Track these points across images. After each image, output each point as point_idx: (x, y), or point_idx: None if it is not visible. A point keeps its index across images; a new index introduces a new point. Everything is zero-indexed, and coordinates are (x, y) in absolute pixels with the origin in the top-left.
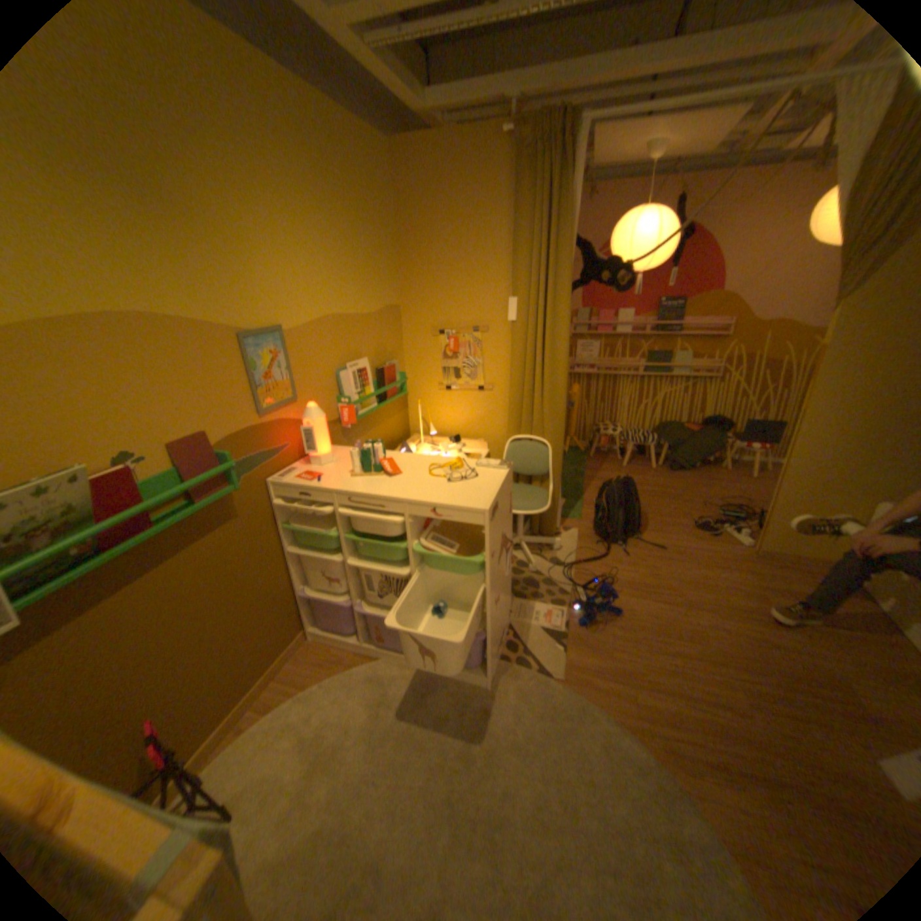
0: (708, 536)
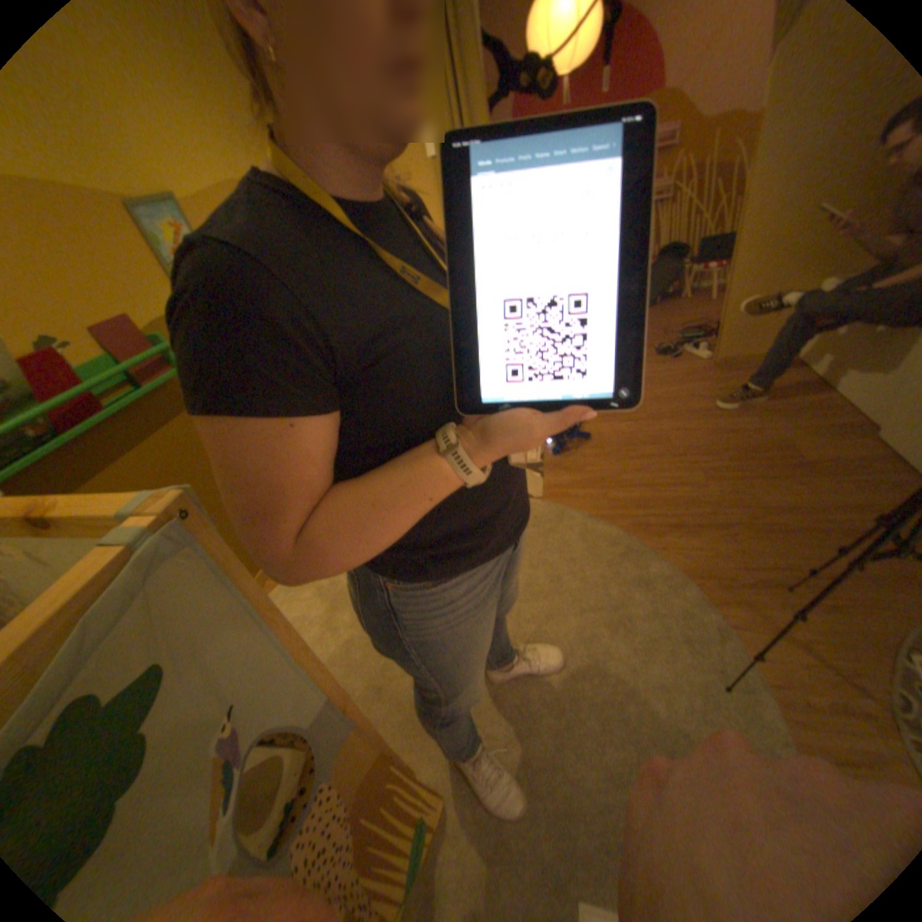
0: (669, 356)
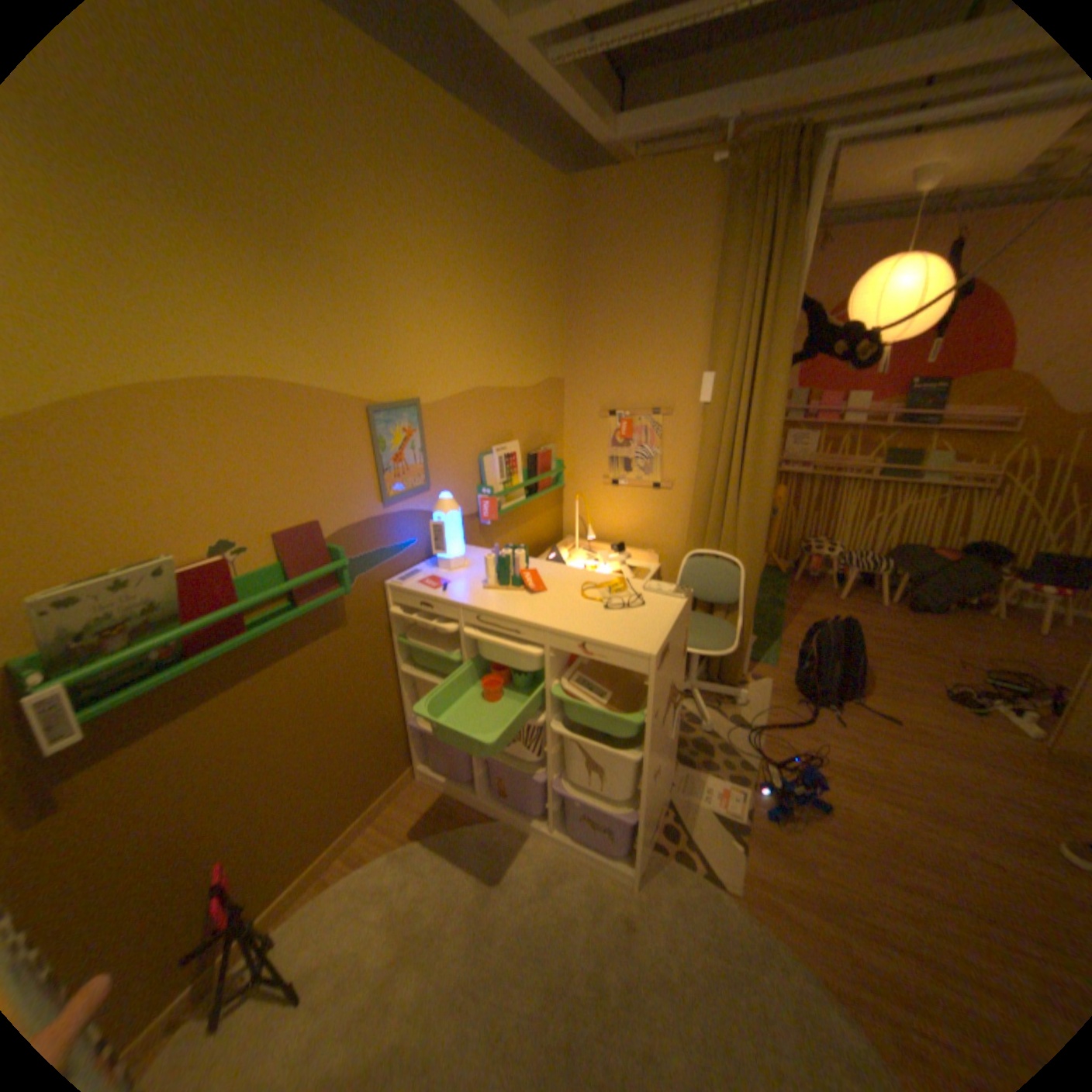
0: (968, 714)
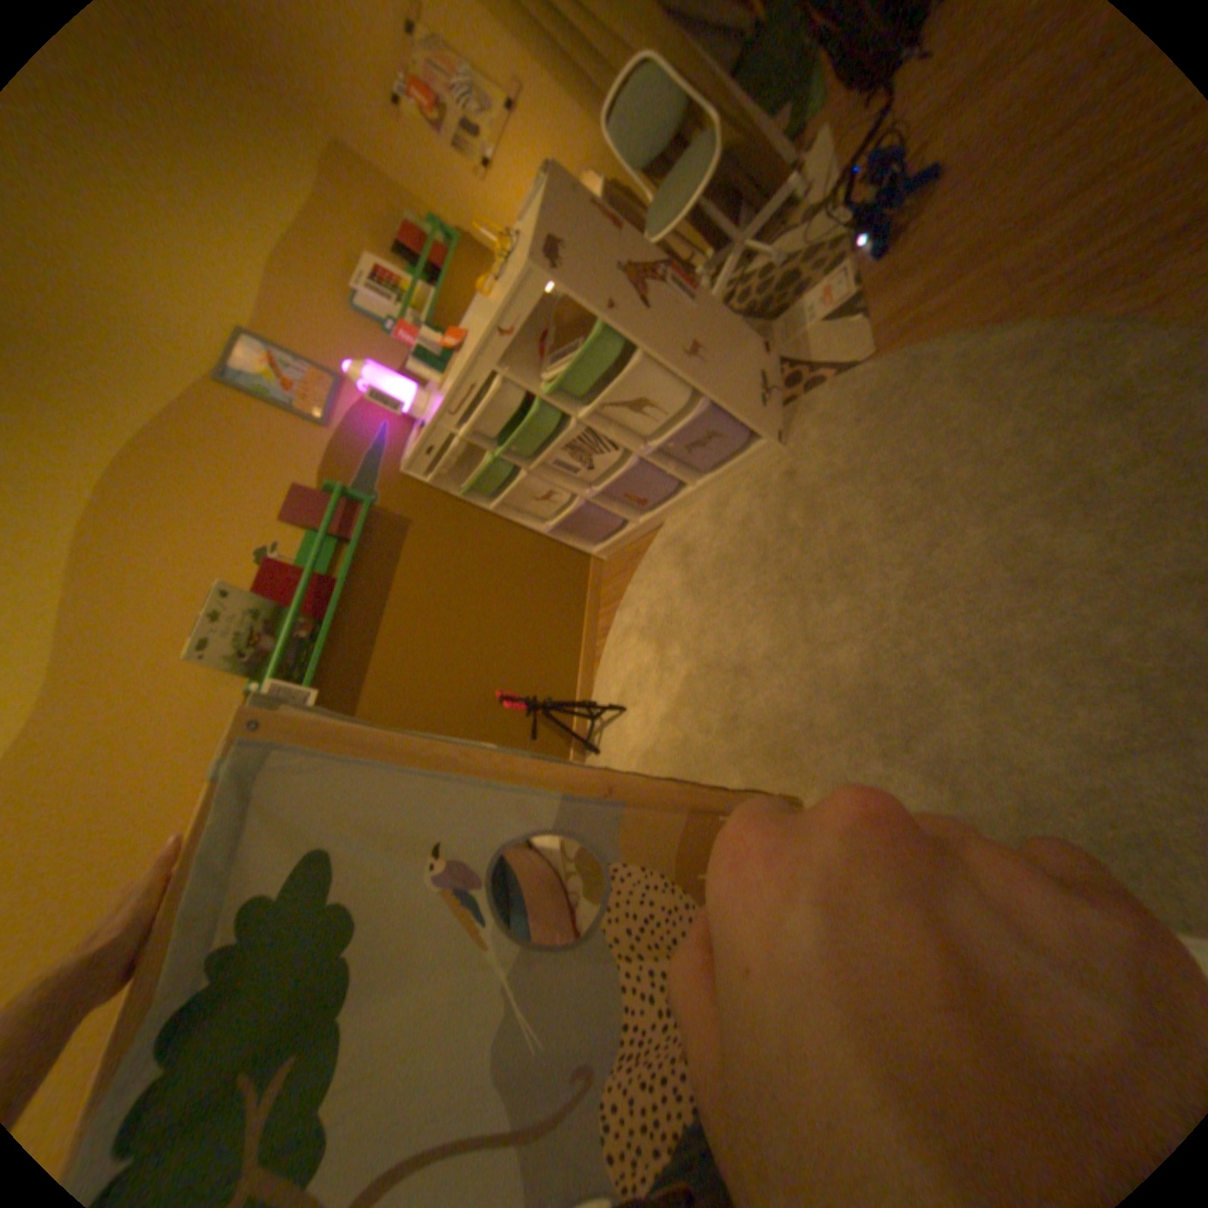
0: None
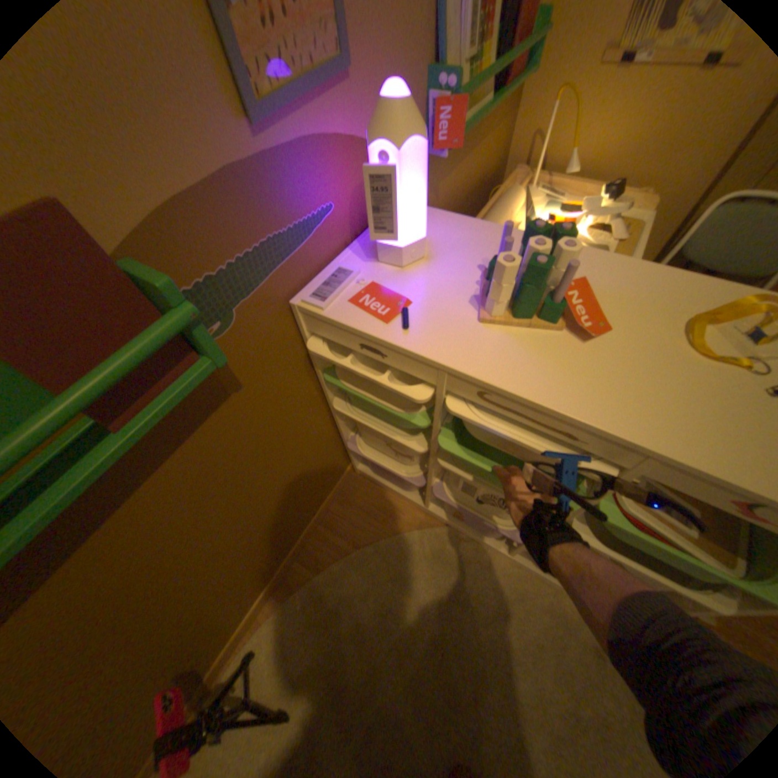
0: None
